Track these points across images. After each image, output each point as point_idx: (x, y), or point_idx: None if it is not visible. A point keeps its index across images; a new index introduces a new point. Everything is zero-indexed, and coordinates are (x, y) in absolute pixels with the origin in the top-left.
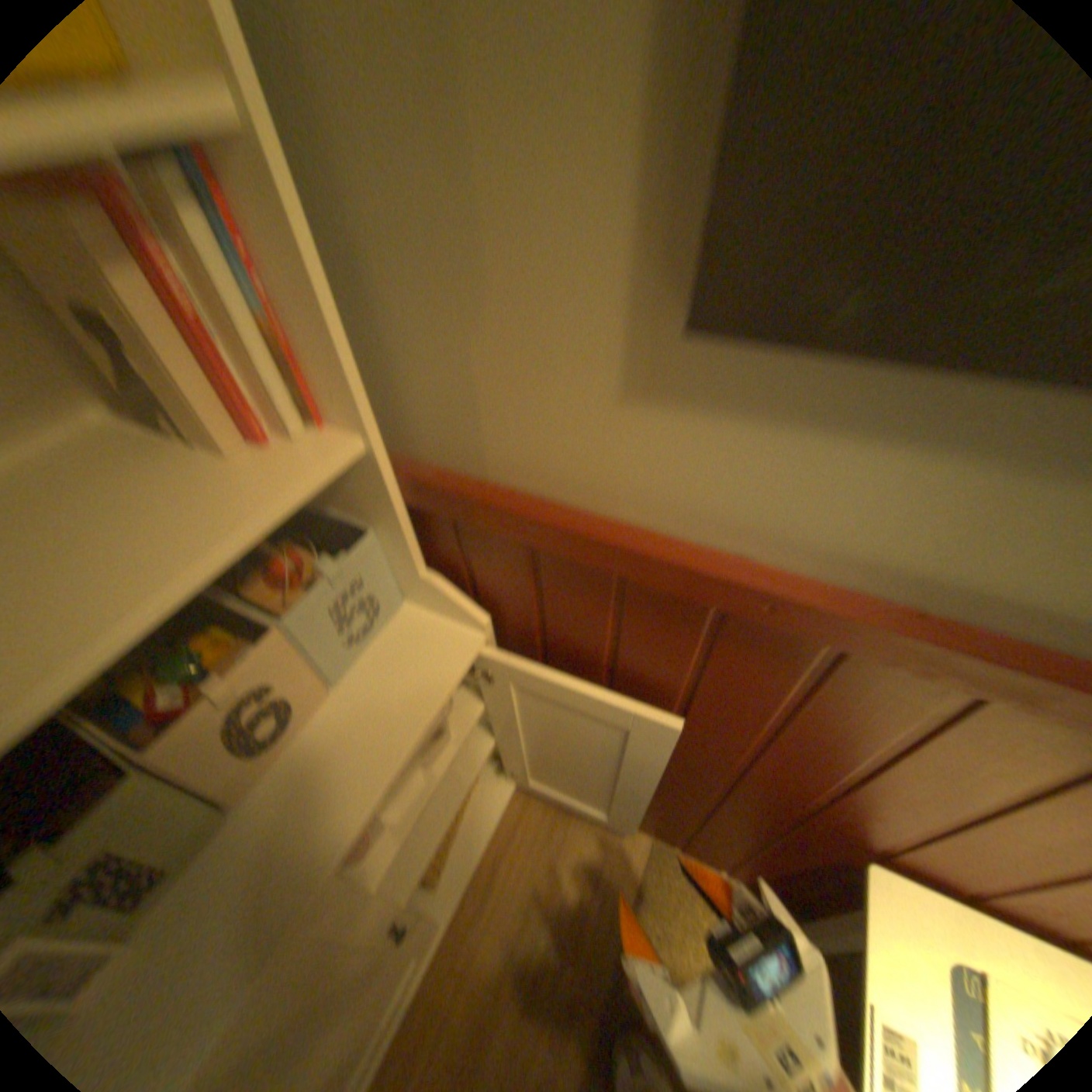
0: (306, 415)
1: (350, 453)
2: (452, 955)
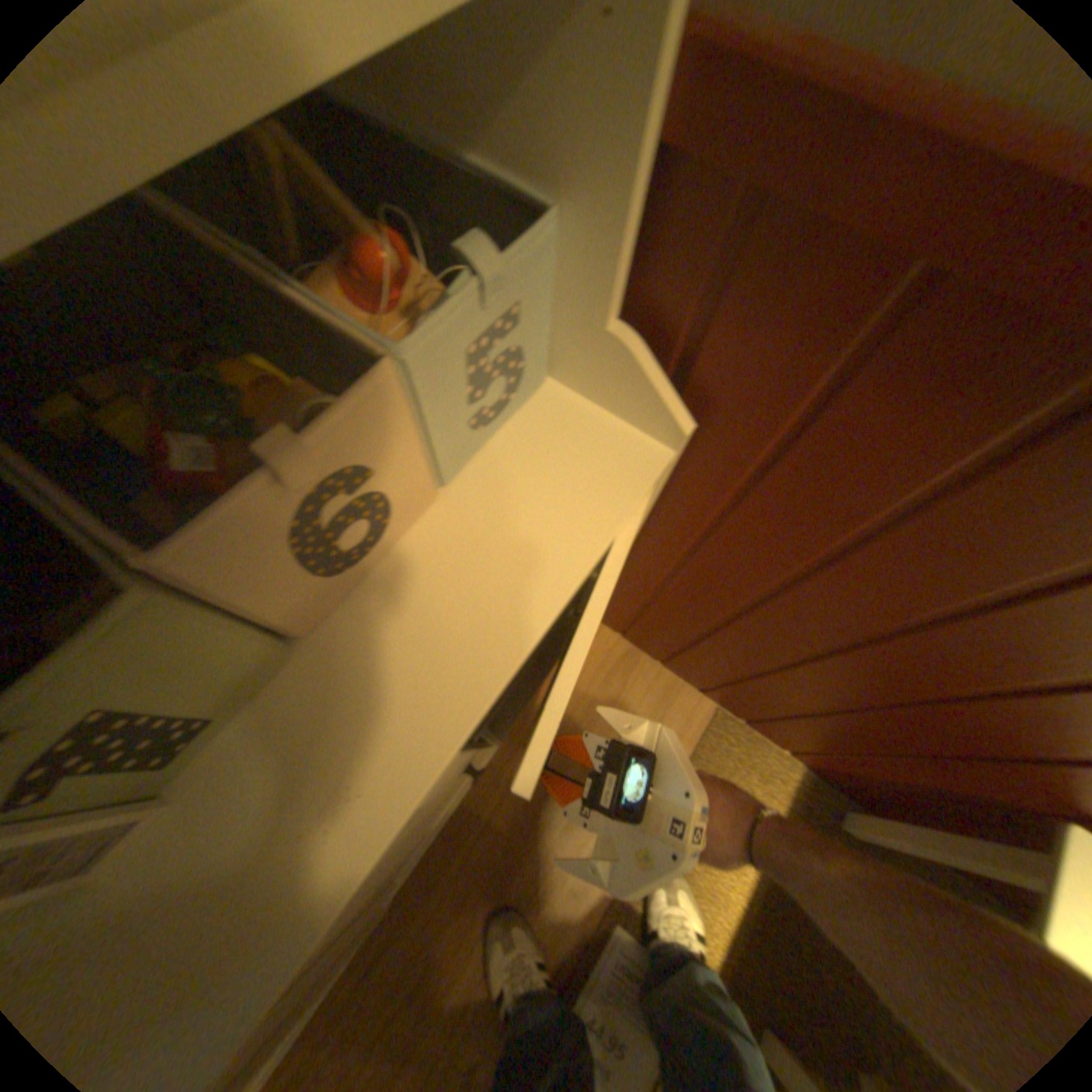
0: None
1: None
2: (499, 772)
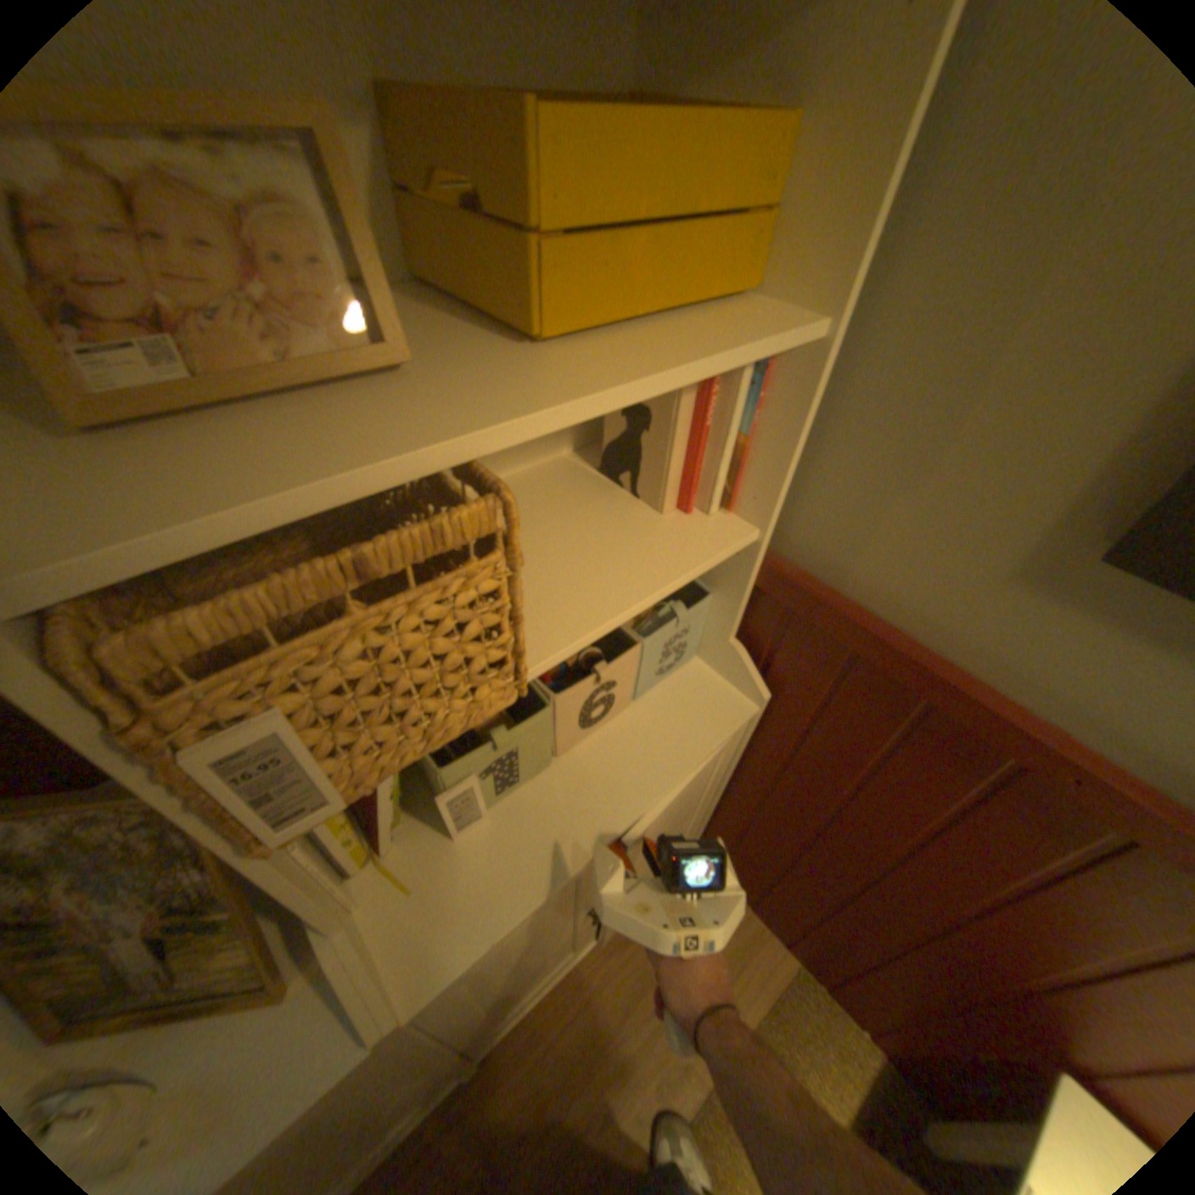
0: (725, 506)
1: (750, 543)
2: (591, 973)
